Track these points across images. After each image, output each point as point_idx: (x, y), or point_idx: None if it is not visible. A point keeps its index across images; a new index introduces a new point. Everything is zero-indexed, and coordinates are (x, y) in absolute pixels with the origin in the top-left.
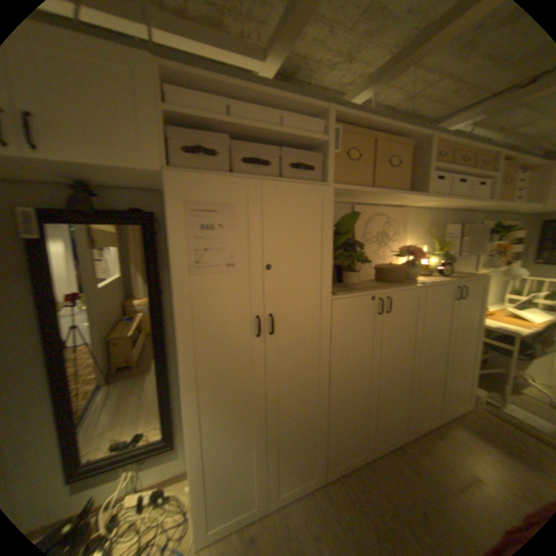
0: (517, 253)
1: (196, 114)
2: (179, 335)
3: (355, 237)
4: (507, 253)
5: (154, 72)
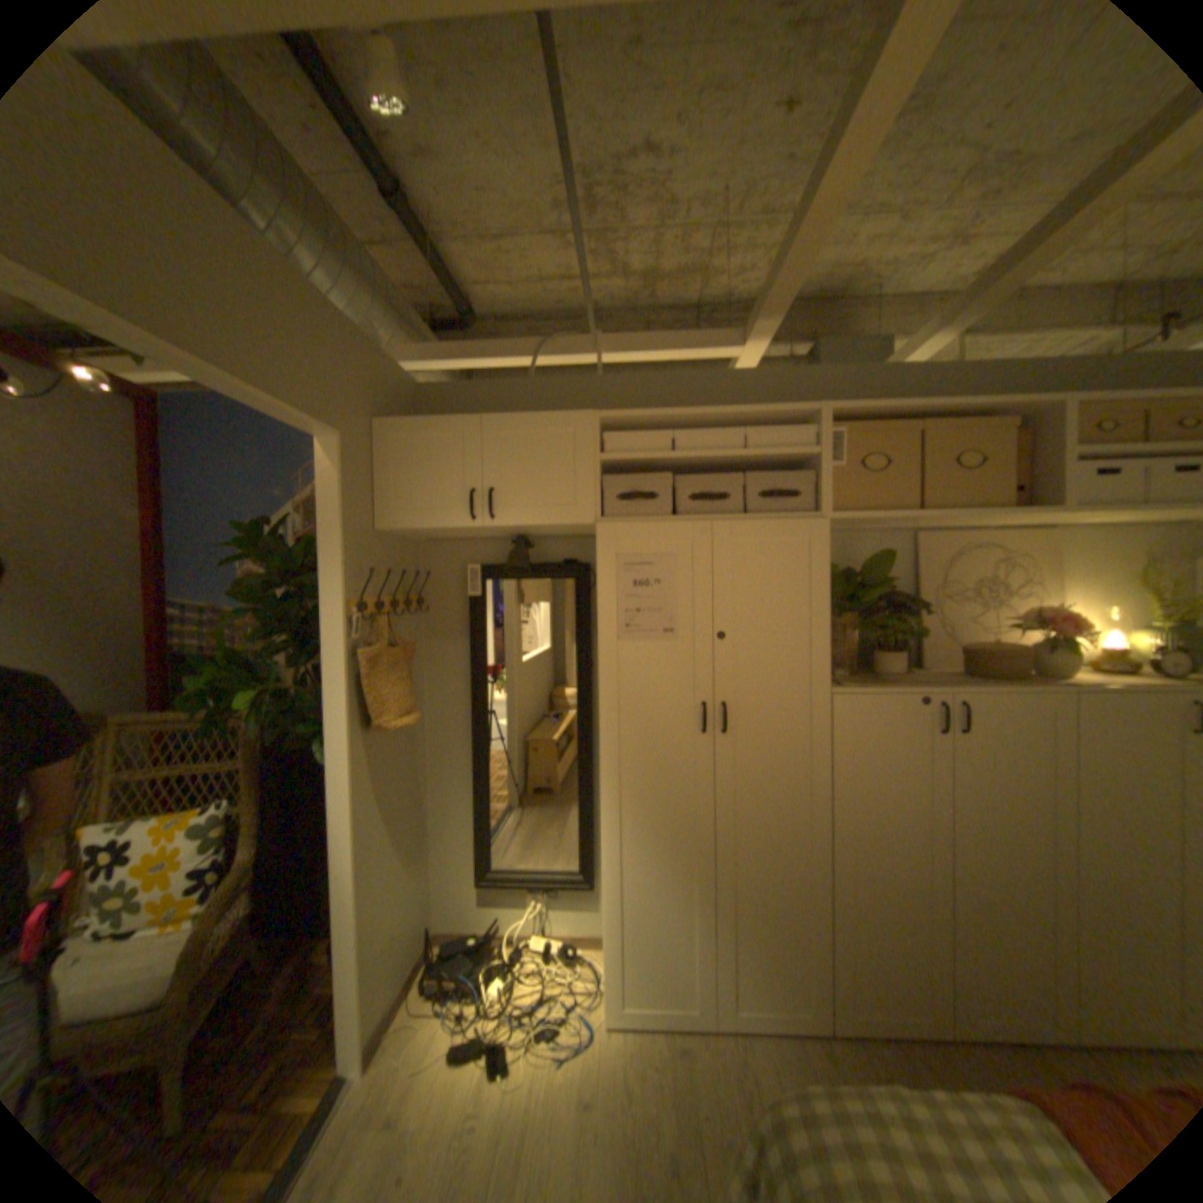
0: None
1: (633, 458)
2: (600, 714)
3: (921, 591)
4: None
5: (592, 428)
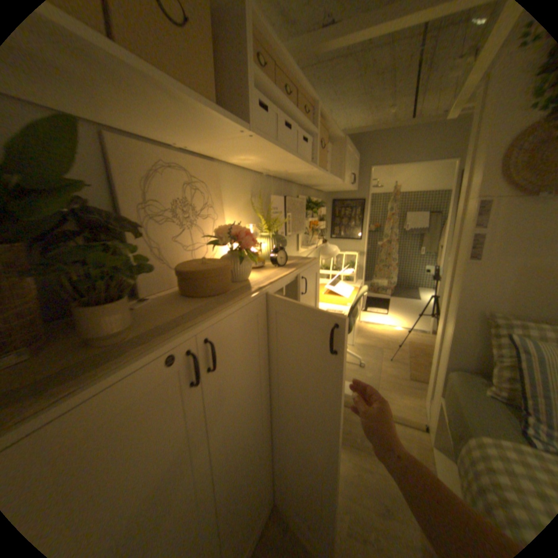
0: (321, 229)
1: None
2: None
3: (122, 206)
4: (315, 229)
5: None
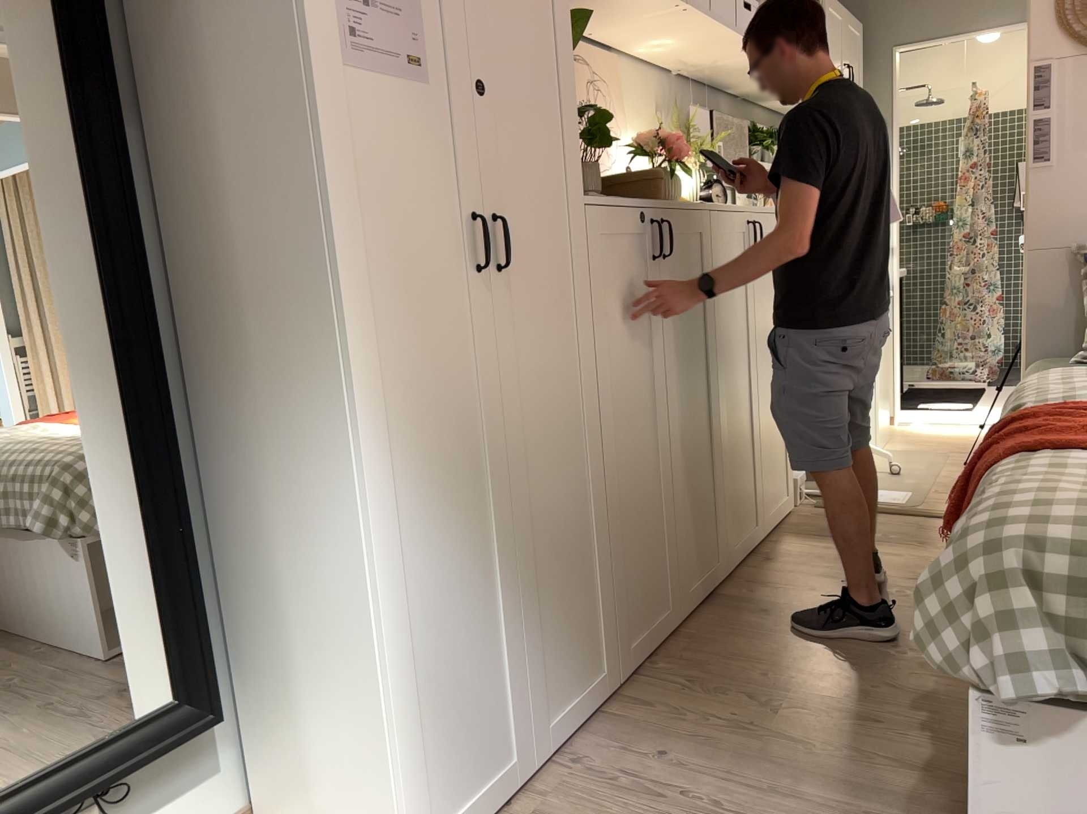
0: None
1: None
2: (327, 231)
3: None
4: None
5: None
